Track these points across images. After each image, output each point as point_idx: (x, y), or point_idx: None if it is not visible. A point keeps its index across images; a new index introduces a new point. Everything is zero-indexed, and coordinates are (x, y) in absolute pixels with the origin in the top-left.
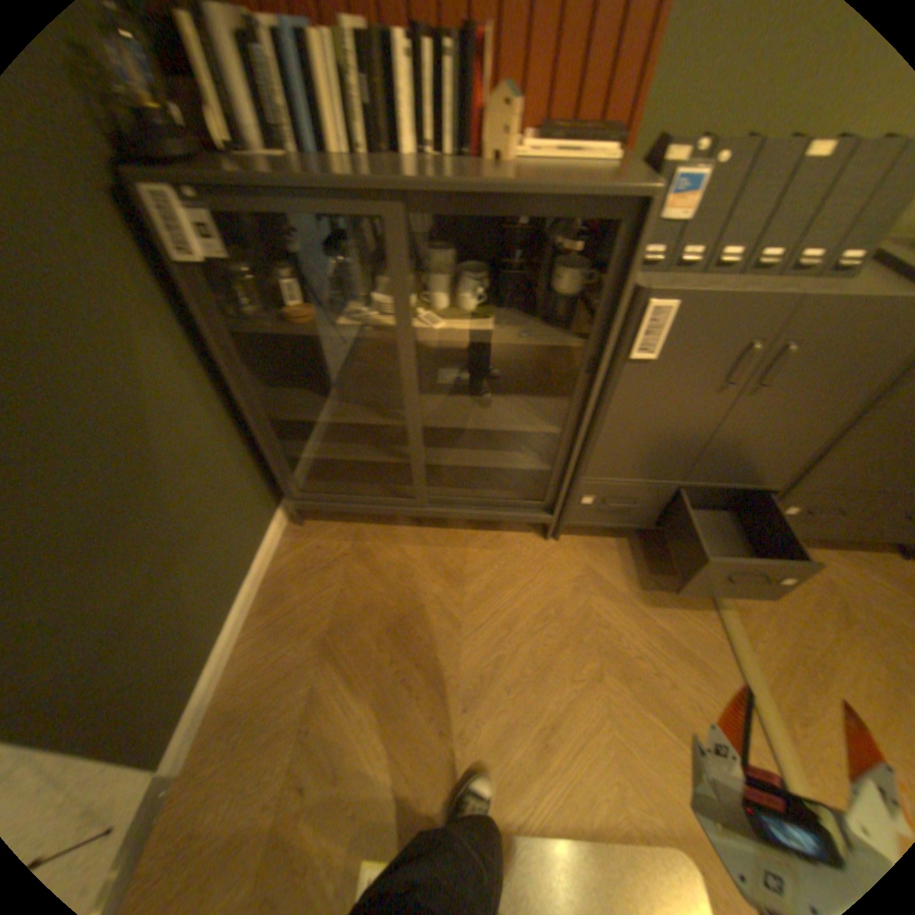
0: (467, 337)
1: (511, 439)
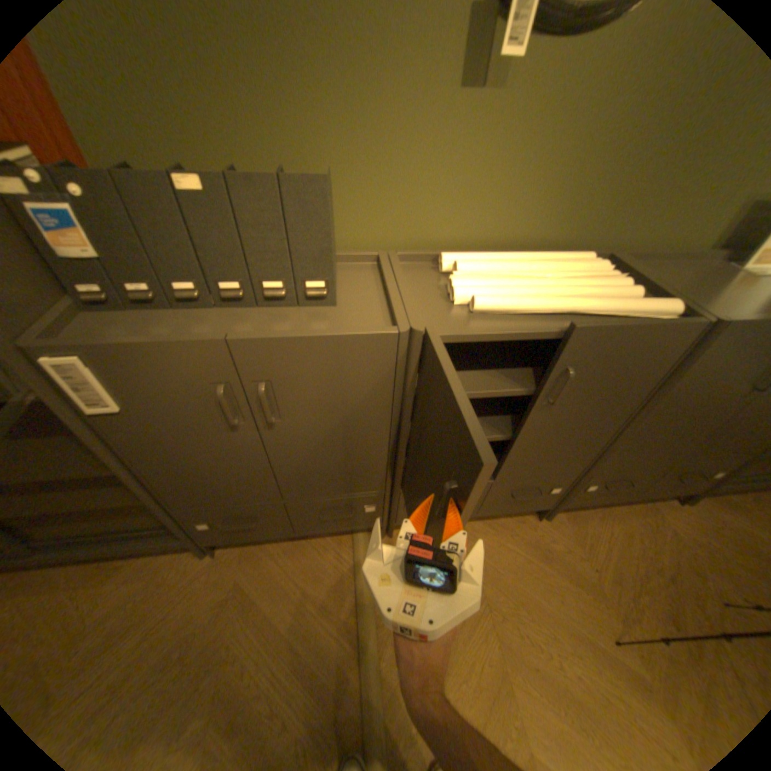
0: None
1: None
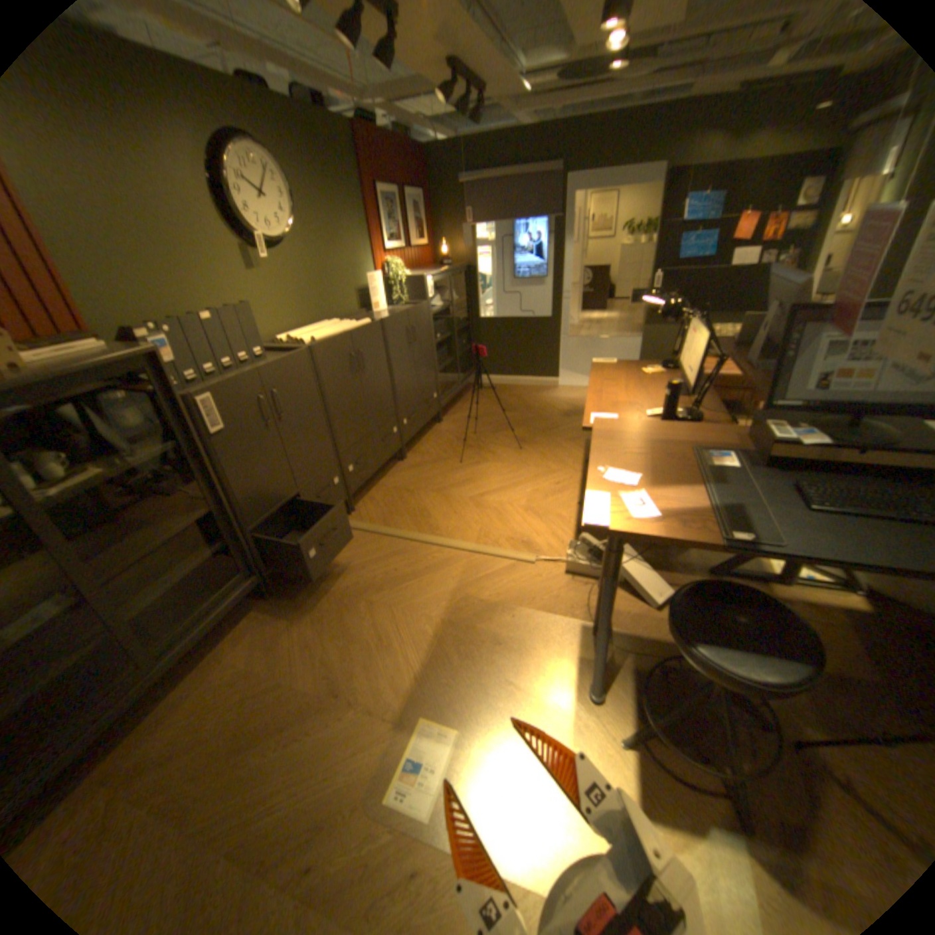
0: (90, 485)
1: (176, 556)
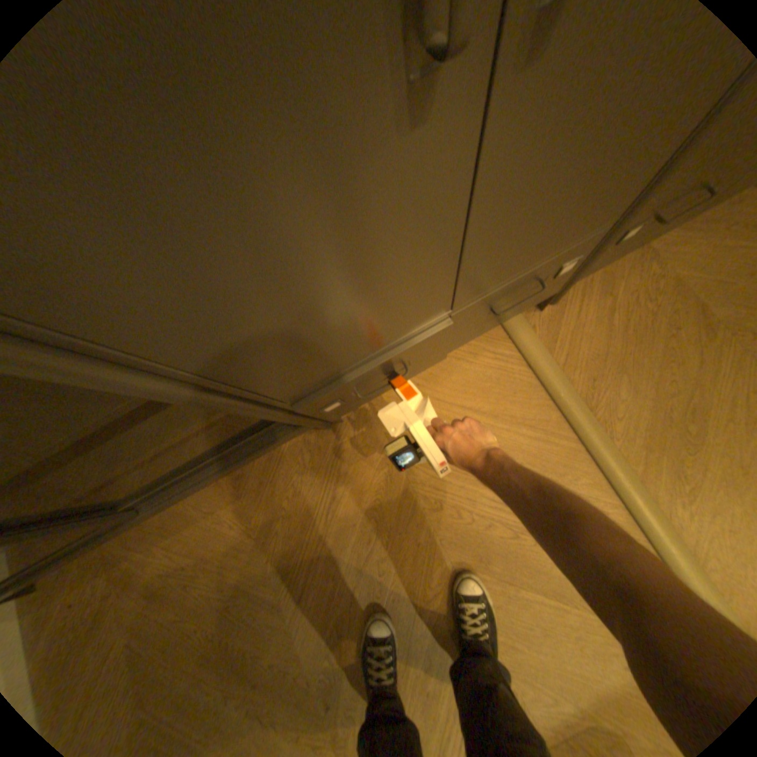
0: None
1: None
